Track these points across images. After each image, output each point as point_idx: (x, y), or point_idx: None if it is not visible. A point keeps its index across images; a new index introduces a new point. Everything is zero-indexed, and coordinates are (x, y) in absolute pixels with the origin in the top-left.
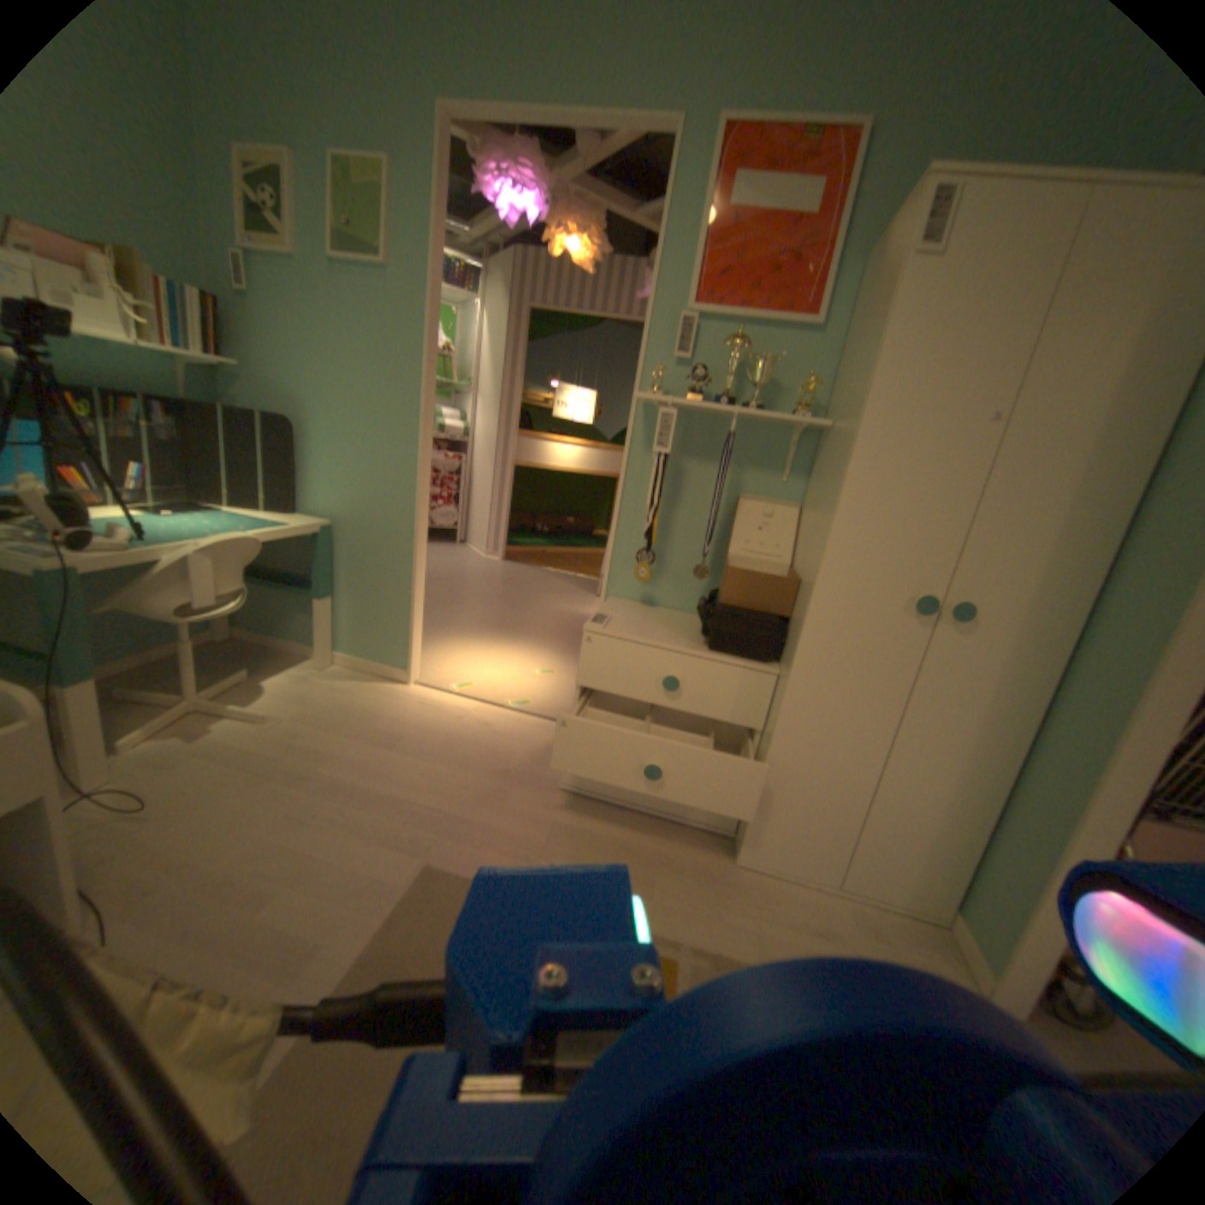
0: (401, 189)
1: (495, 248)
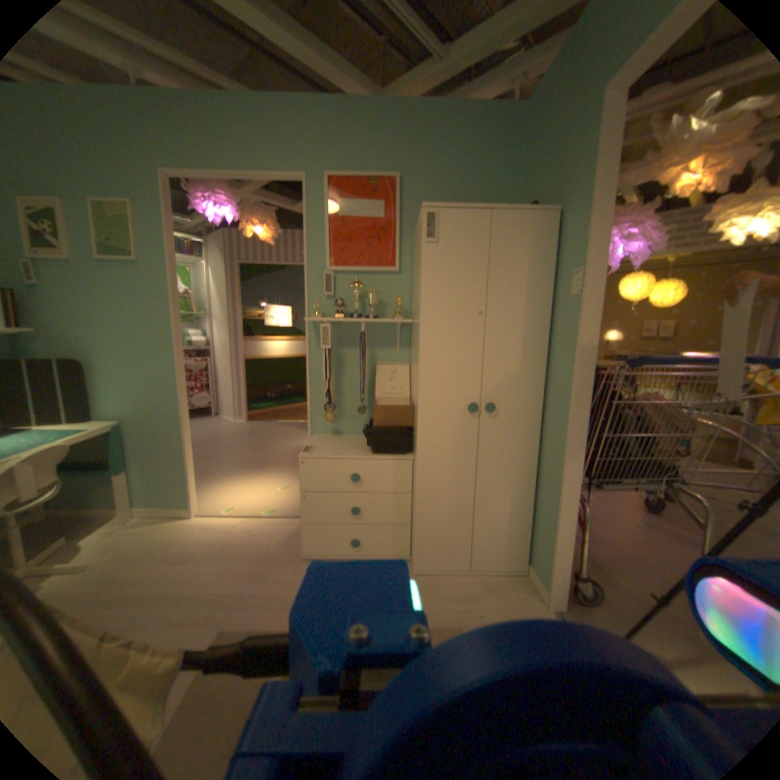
0: (140, 216)
1: (210, 229)
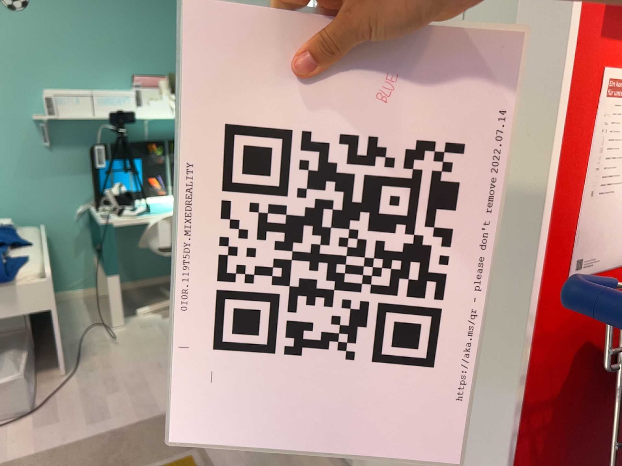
0: None
1: None
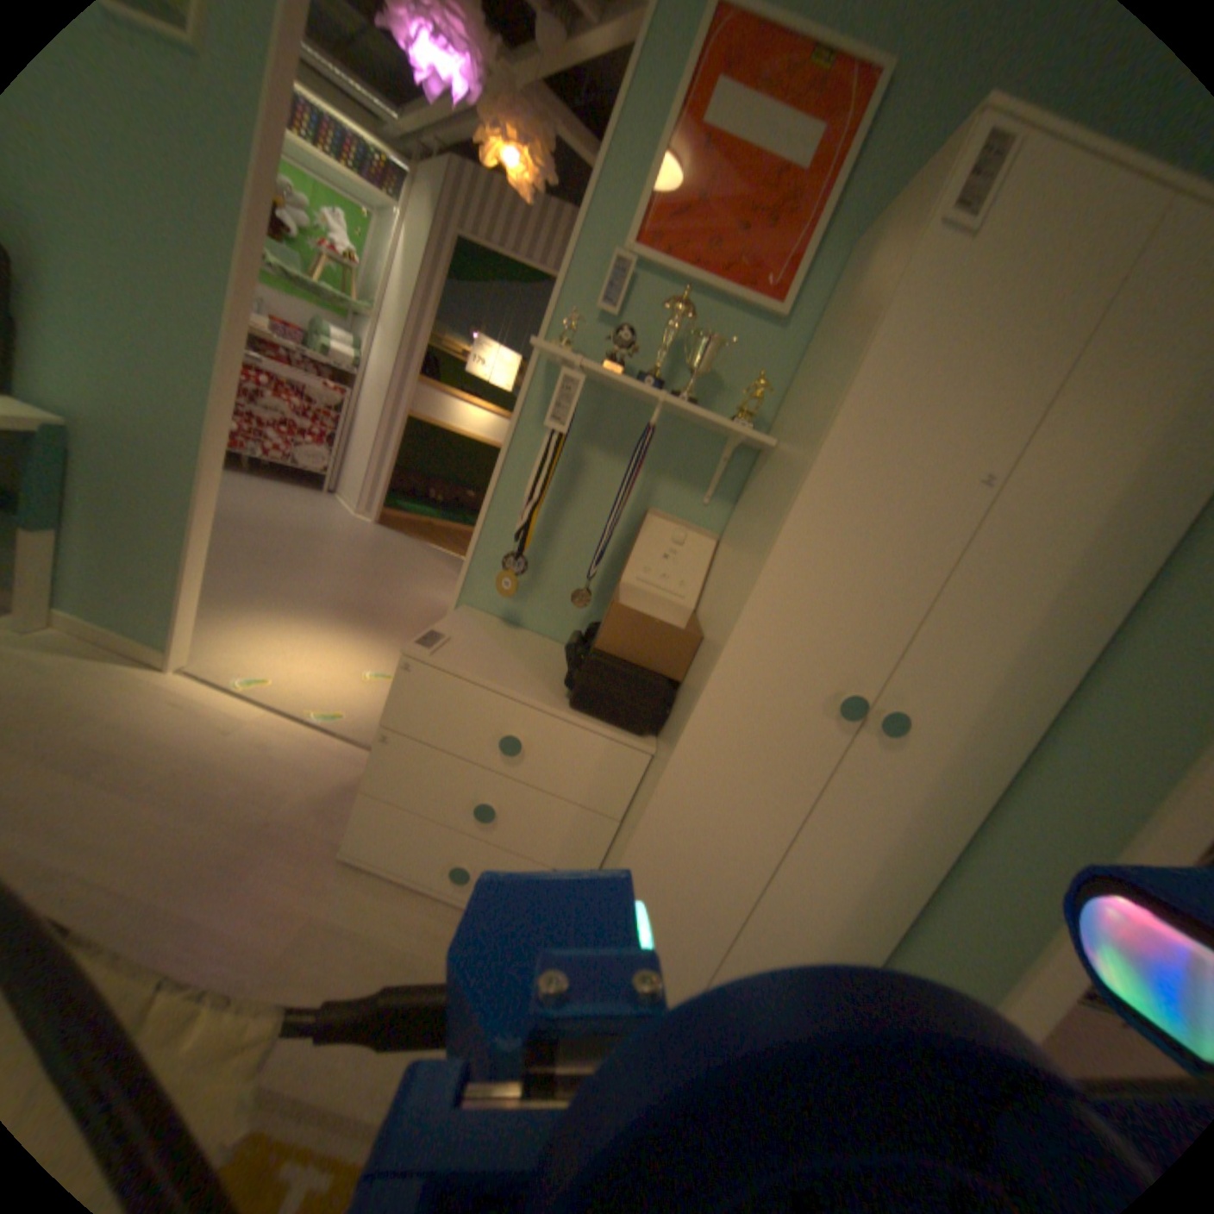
0: None
1: (430, 154)
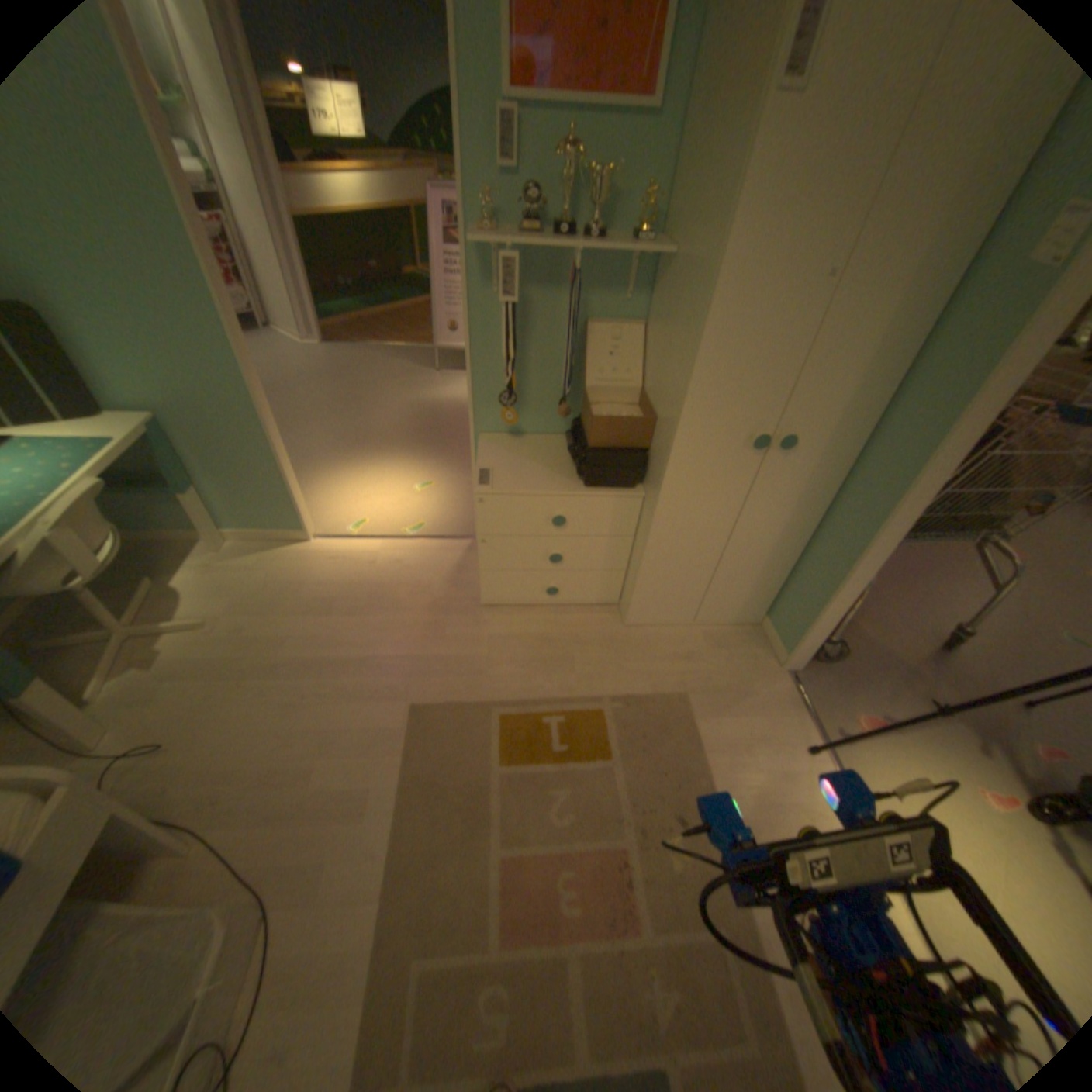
0: None
1: None
